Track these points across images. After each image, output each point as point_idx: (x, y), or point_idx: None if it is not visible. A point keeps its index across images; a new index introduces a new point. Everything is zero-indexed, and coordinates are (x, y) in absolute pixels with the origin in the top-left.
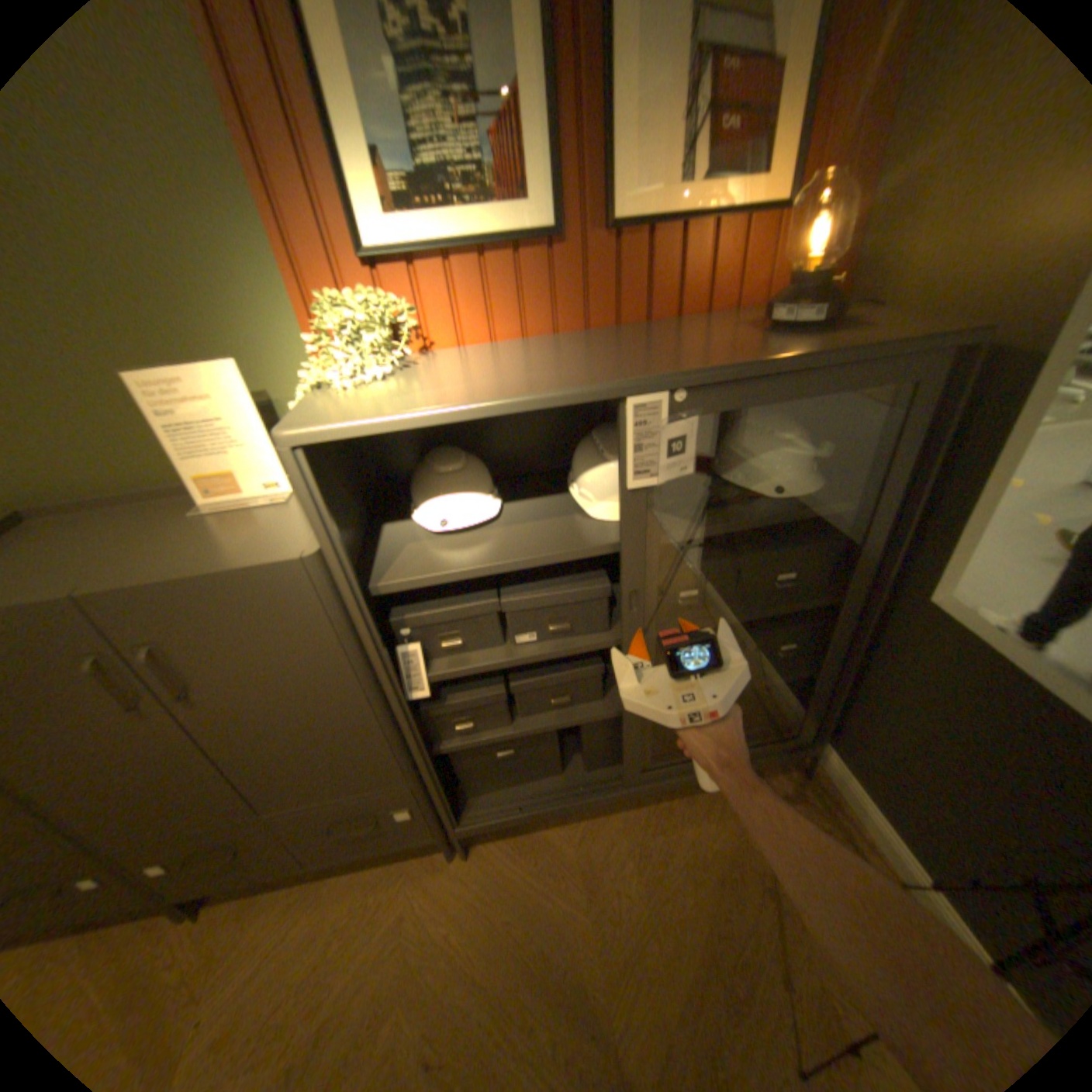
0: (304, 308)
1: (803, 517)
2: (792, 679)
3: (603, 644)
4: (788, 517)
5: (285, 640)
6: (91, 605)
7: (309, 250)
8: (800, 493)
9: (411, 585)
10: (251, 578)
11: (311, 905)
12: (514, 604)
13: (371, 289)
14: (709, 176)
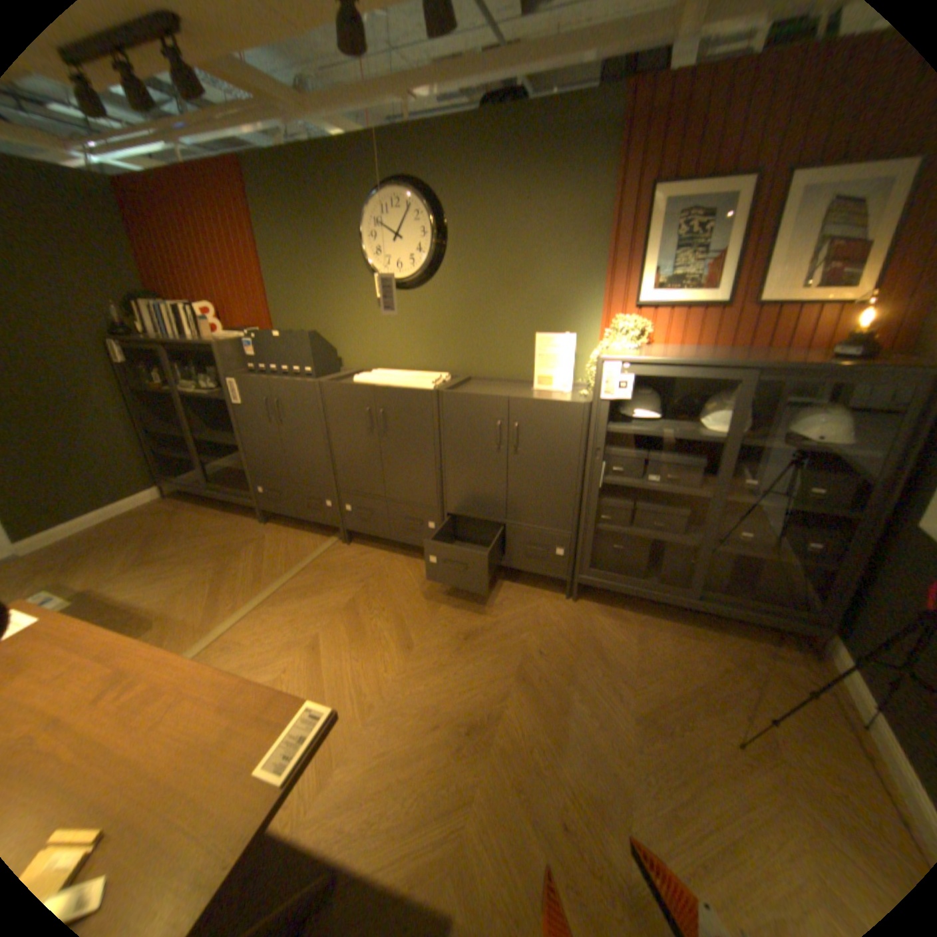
0: (607, 321)
1: (833, 454)
2: (815, 568)
3: (695, 493)
4: (821, 450)
5: (563, 435)
6: (514, 401)
7: (618, 300)
8: (836, 443)
9: (616, 430)
10: (566, 406)
11: (498, 587)
12: (656, 458)
13: (638, 317)
14: (820, 286)
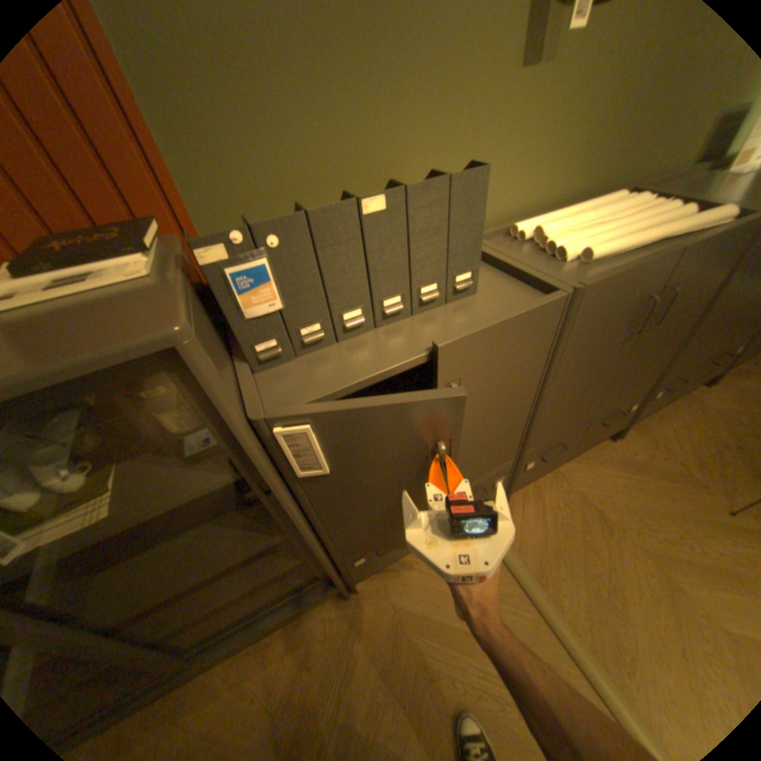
0: None
1: None
2: None
3: None
4: None
5: None
6: None
7: None
8: None
9: None
10: None
11: (669, 417)
12: None
13: None
14: None
